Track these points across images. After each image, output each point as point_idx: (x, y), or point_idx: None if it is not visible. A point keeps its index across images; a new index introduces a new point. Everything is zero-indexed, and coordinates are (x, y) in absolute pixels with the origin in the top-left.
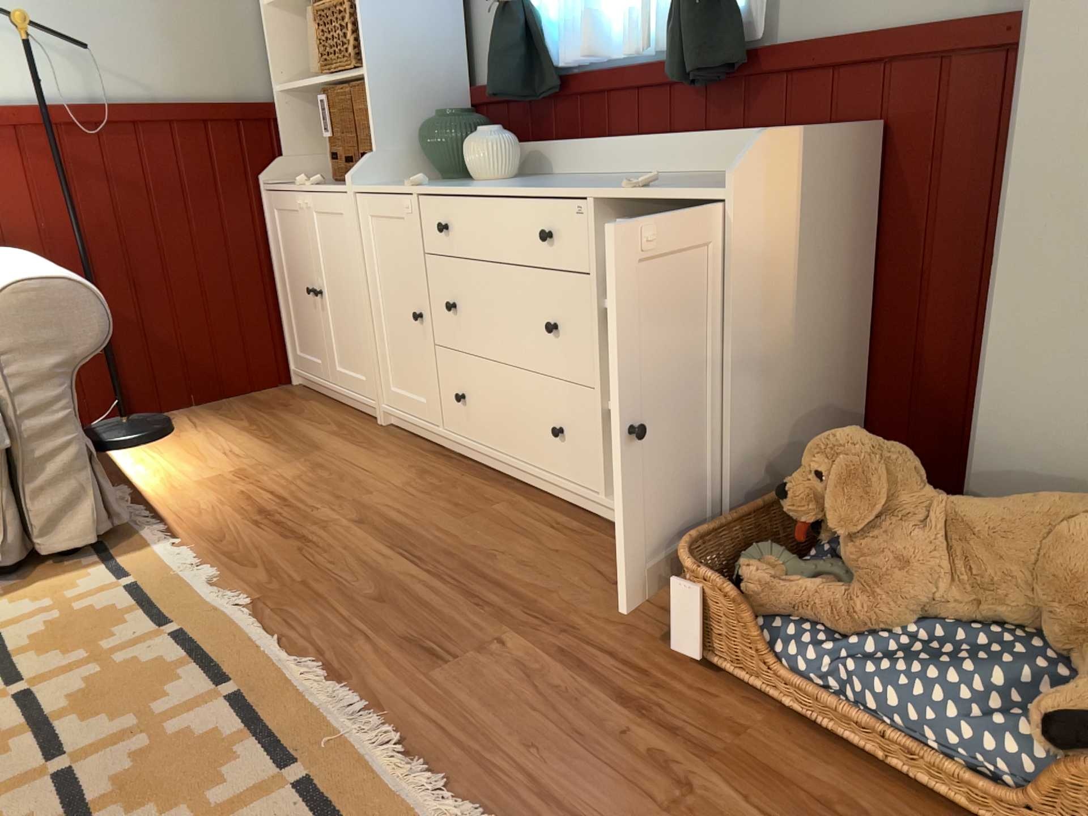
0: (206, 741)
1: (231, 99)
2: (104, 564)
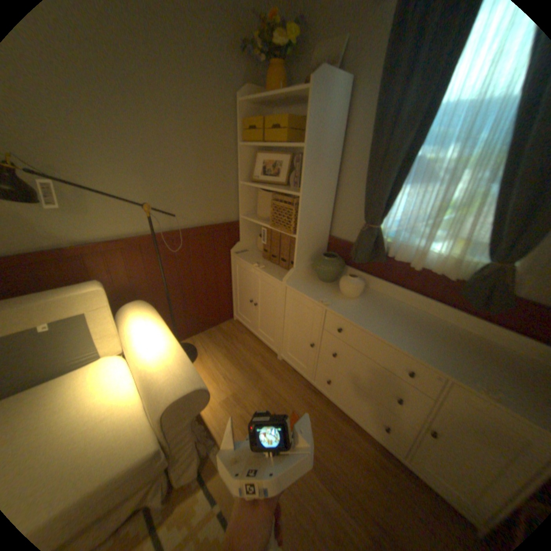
0: None
1: (223, 219)
2: (201, 489)
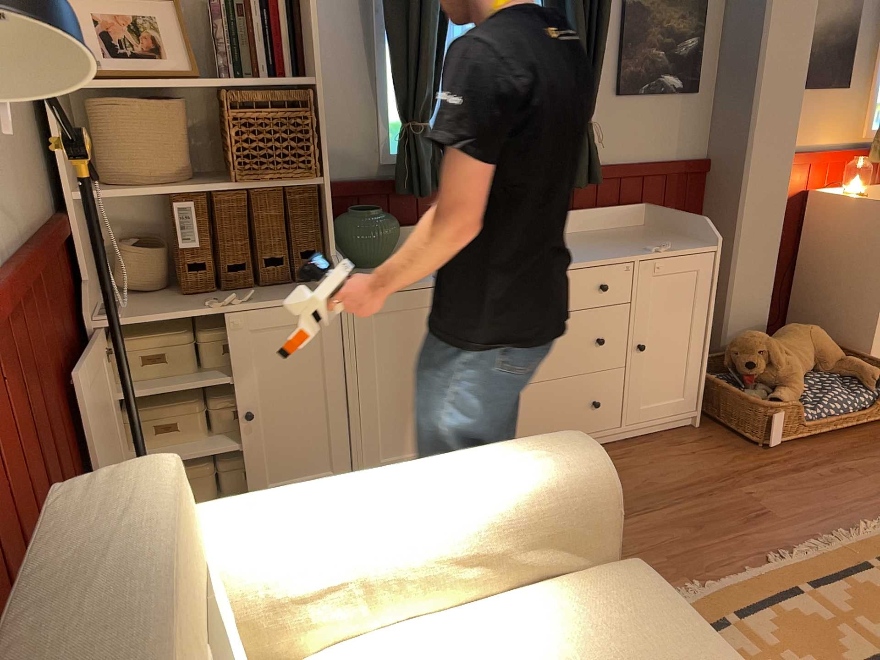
0: (856, 595)
1: (40, 214)
2: None
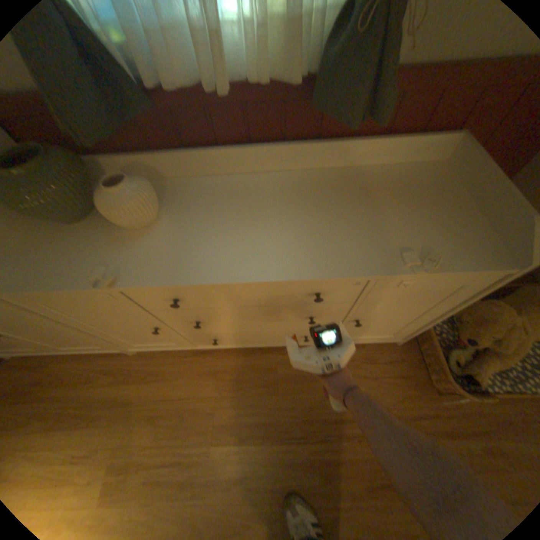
0: None
1: None
2: None
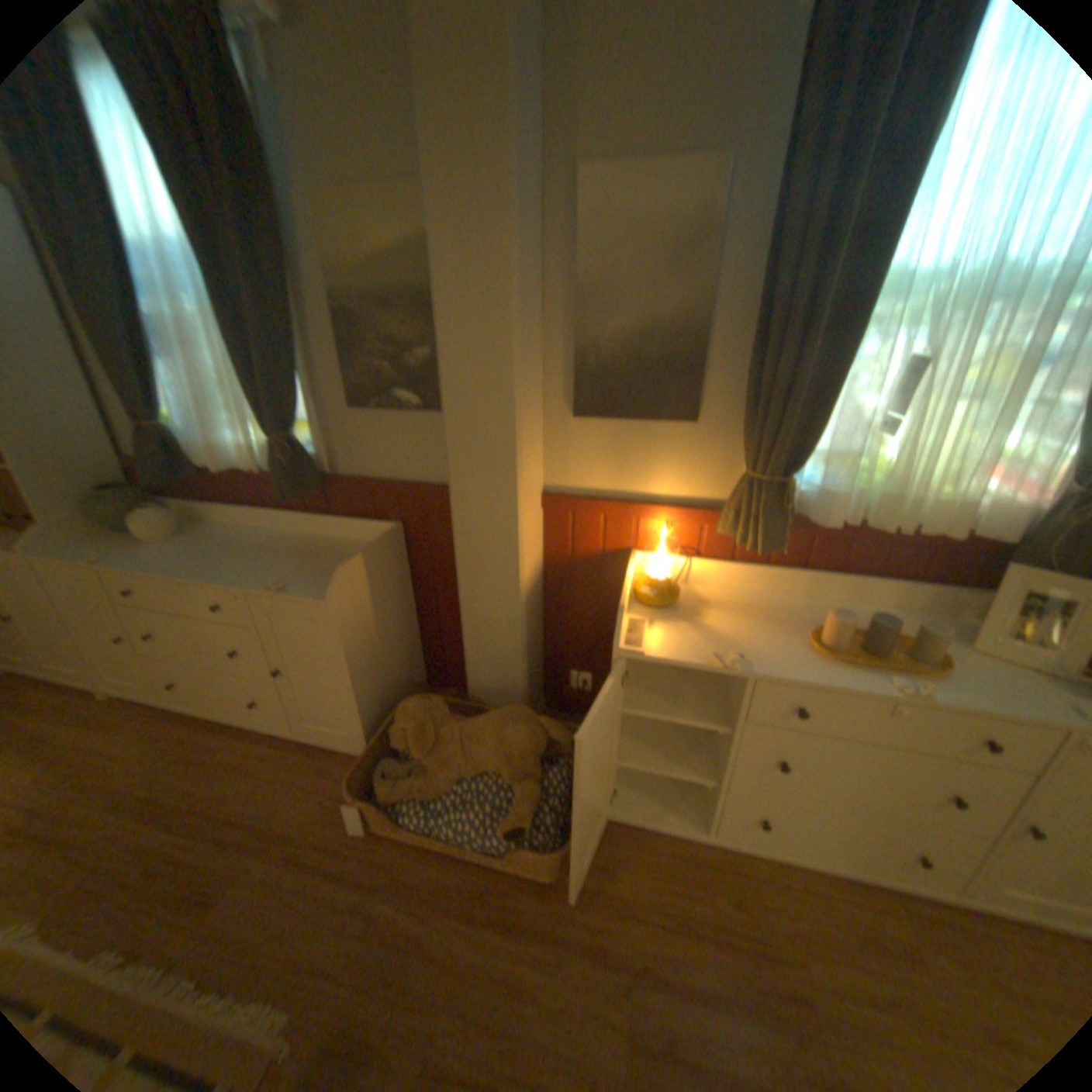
0: None
1: None
2: None
